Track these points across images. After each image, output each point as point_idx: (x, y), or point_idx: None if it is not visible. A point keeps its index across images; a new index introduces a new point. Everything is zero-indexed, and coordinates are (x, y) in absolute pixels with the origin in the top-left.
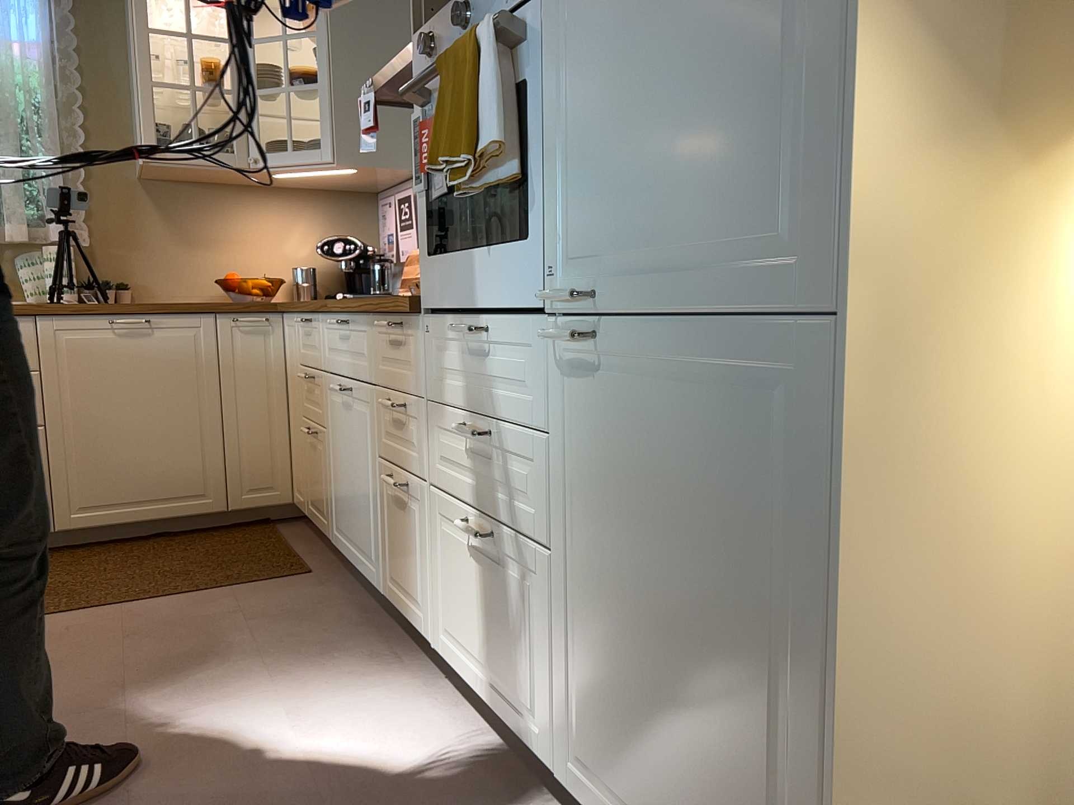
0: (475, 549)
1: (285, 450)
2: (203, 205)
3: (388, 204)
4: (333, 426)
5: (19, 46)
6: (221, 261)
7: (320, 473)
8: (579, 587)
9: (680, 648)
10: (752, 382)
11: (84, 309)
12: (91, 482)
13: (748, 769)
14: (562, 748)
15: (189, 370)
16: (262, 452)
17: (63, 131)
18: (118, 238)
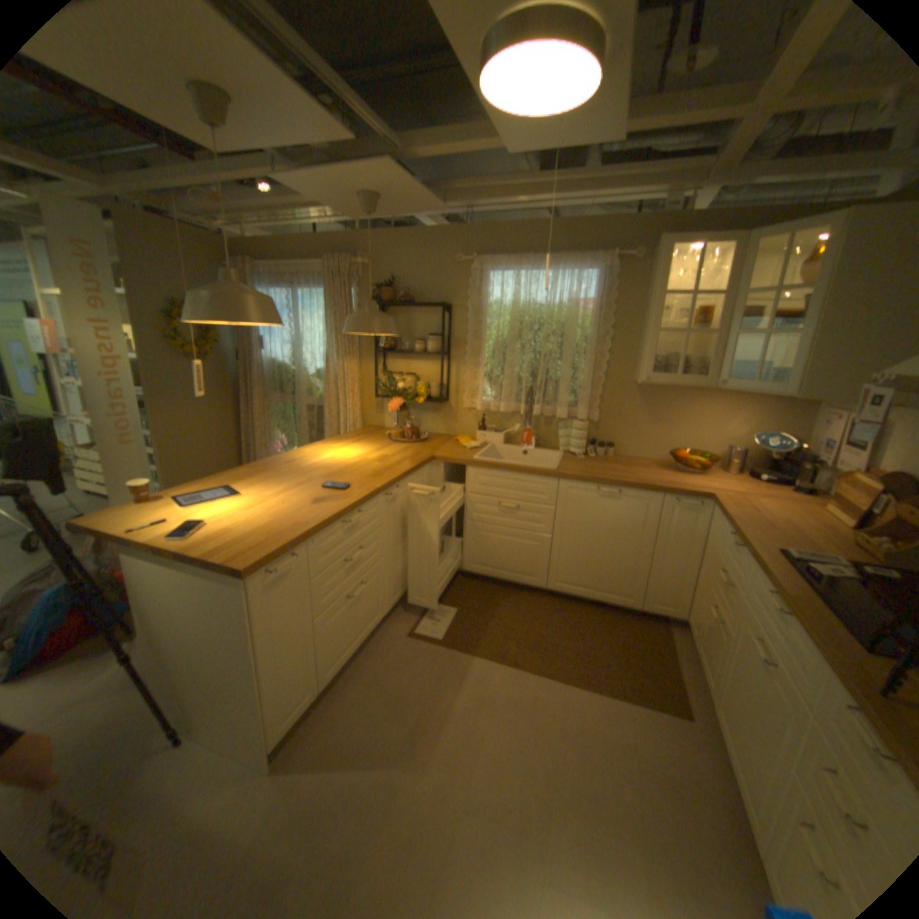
0: None
1: (692, 589)
2: (673, 398)
3: (839, 417)
4: (745, 652)
5: (583, 303)
6: (676, 435)
7: (719, 653)
8: None
9: None
10: None
11: (585, 479)
12: (569, 571)
13: None
14: None
15: (639, 525)
16: (675, 585)
17: (597, 352)
18: (615, 415)
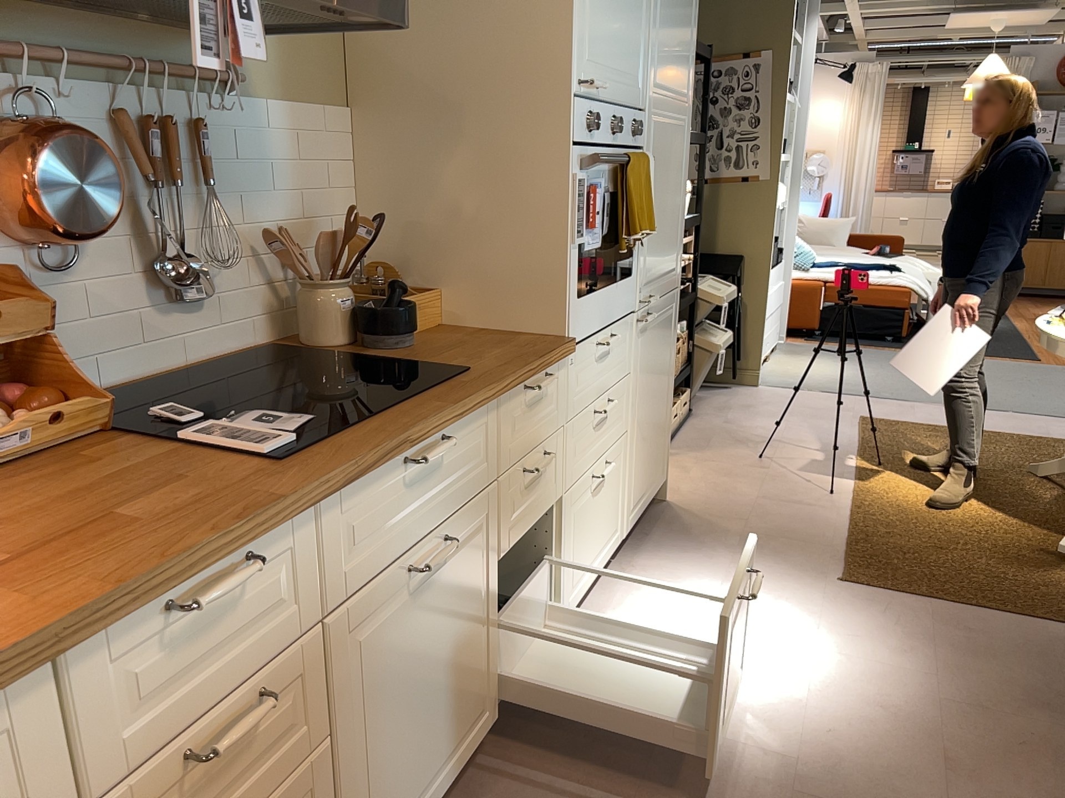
0: (593, 487)
1: None
2: None
3: None
4: (375, 673)
5: None
6: None
7: None
8: (634, 429)
9: (654, 409)
10: (668, 310)
11: None
12: None
13: (661, 424)
14: (624, 516)
15: None
16: None
17: None
18: None
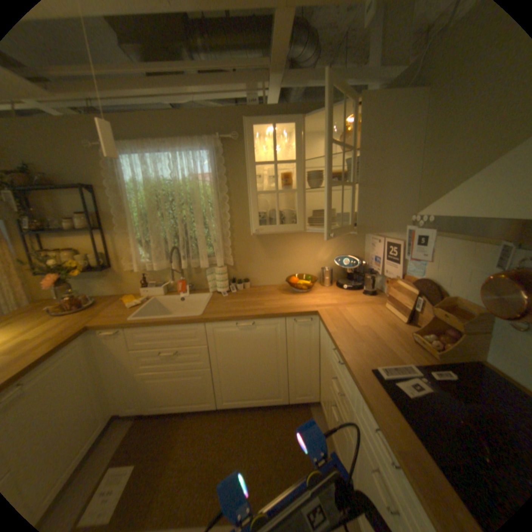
0: None
1: (317, 380)
2: (280, 240)
3: (378, 241)
4: (365, 467)
5: (201, 176)
6: (287, 265)
7: (344, 448)
8: None
9: None
10: None
11: (224, 320)
12: (230, 392)
13: None
14: None
15: (272, 345)
16: (306, 381)
17: (221, 213)
18: (244, 258)
